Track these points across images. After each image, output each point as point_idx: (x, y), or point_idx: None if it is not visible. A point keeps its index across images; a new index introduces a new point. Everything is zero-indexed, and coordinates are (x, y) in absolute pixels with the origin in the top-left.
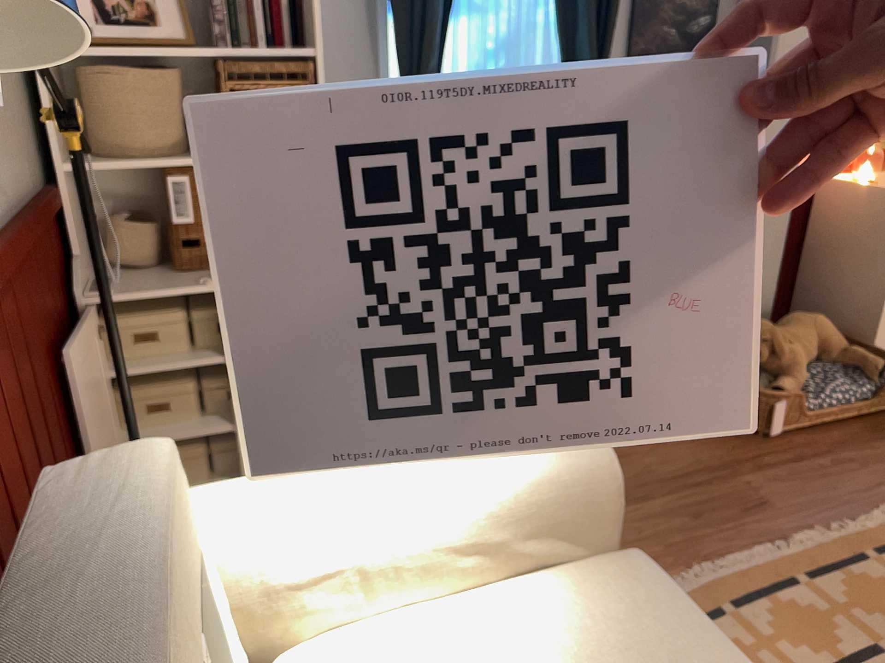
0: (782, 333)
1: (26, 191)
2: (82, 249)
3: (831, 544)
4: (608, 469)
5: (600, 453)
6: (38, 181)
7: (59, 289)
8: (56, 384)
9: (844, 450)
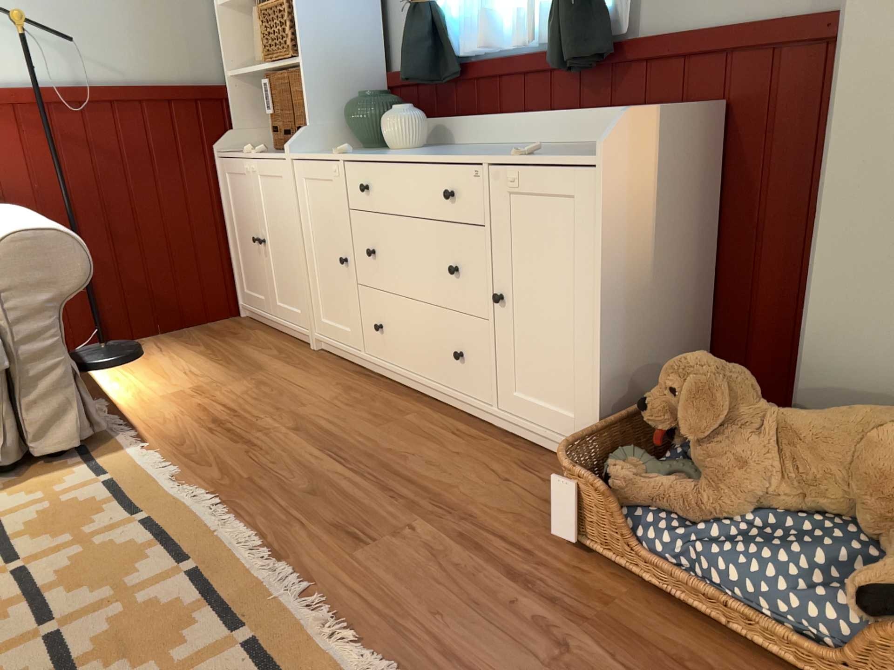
0: (715, 394)
1: (178, 82)
2: (243, 129)
3: (268, 593)
4: (1, 248)
5: (6, 236)
6: (213, 82)
7: (199, 143)
8: (147, 184)
9: (601, 637)
